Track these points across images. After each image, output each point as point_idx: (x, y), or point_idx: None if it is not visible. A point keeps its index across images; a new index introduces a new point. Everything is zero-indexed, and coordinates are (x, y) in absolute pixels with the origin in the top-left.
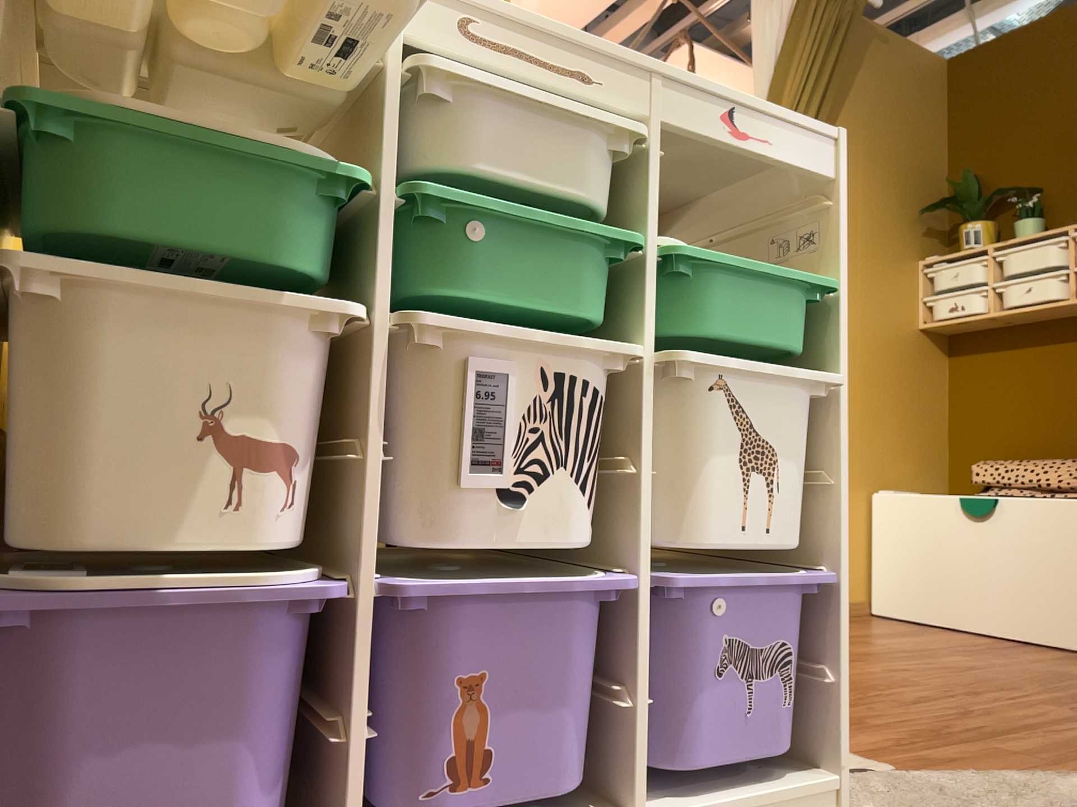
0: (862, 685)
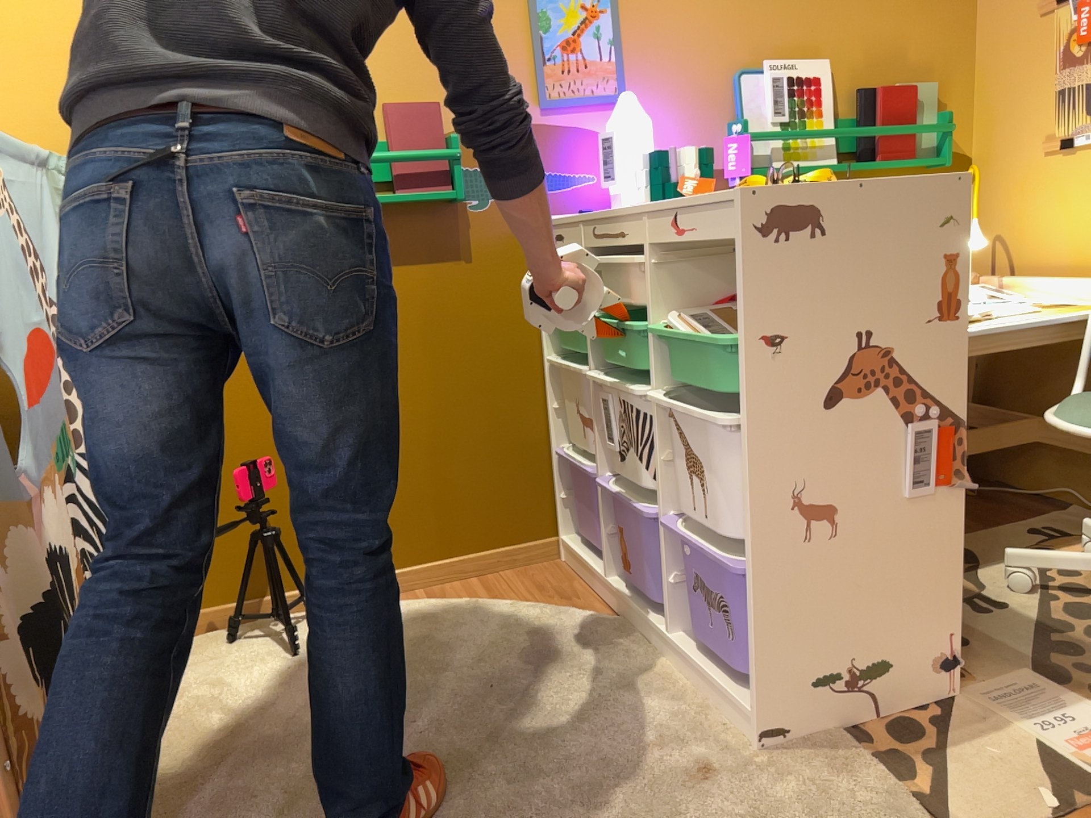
0: None
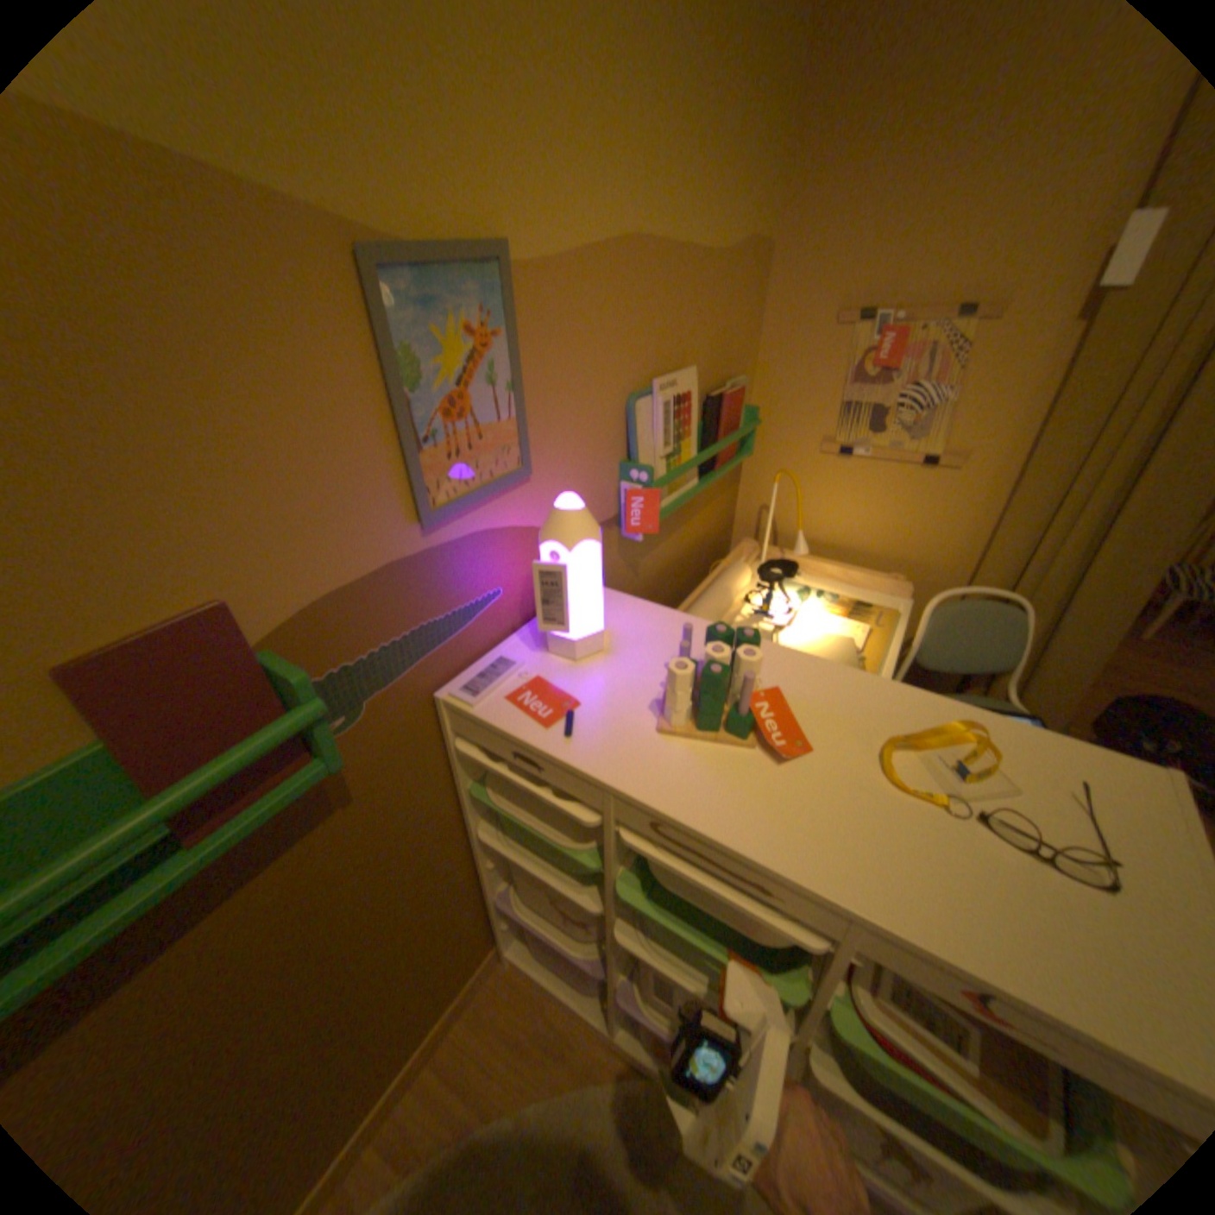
0: None
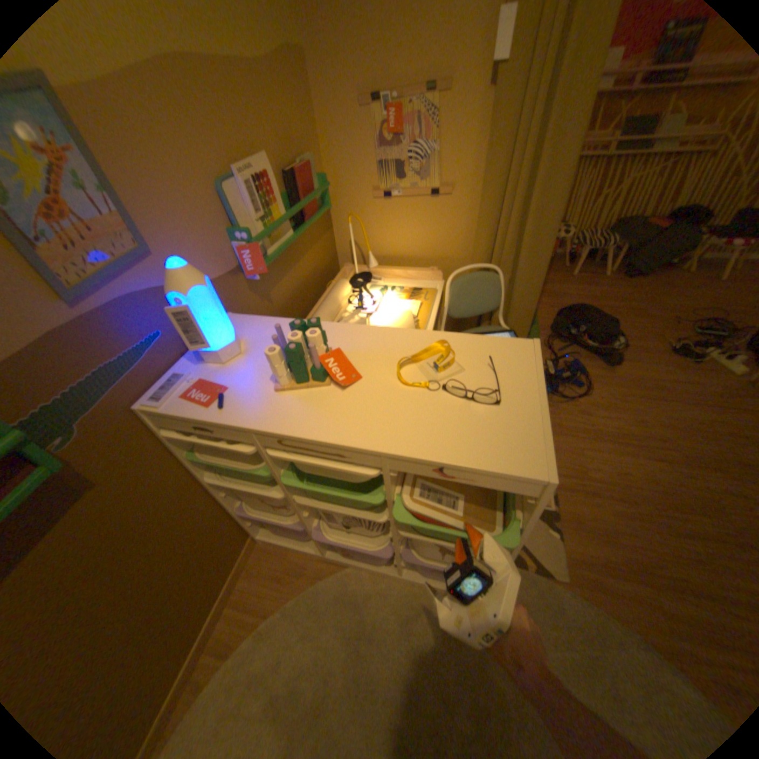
0: (673, 507)
